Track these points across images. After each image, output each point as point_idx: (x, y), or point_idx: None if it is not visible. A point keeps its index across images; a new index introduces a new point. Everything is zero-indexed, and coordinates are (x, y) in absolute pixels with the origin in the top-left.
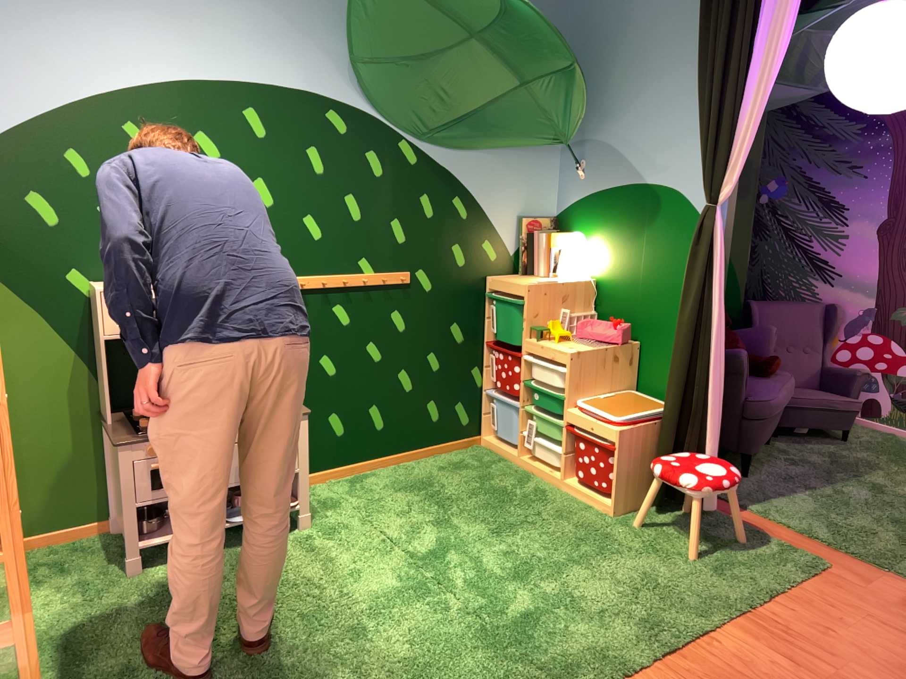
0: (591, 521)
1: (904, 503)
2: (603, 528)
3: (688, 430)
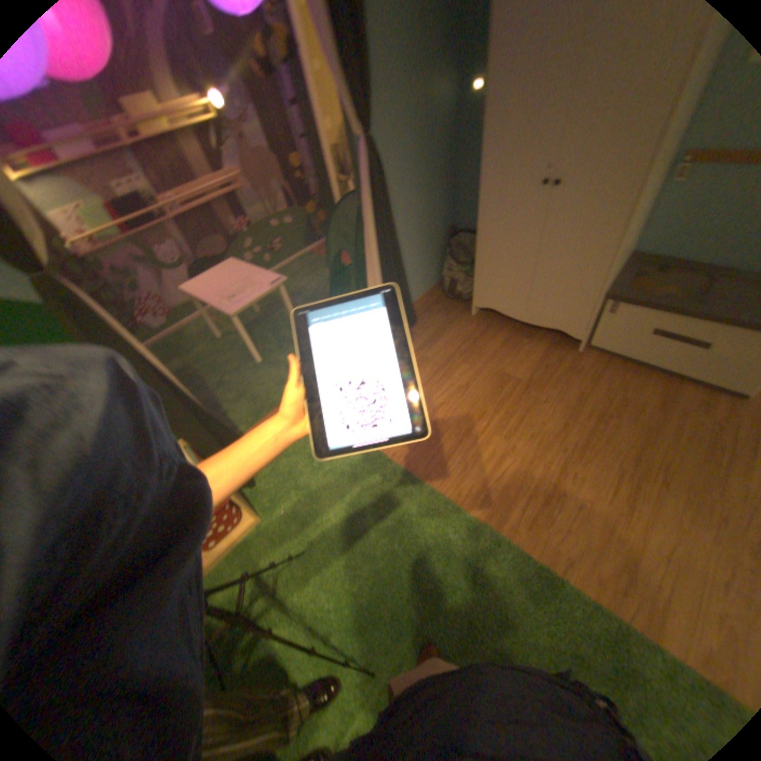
0: (267, 537)
1: (235, 363)
2: (278, 526)
3: (229, 436)
